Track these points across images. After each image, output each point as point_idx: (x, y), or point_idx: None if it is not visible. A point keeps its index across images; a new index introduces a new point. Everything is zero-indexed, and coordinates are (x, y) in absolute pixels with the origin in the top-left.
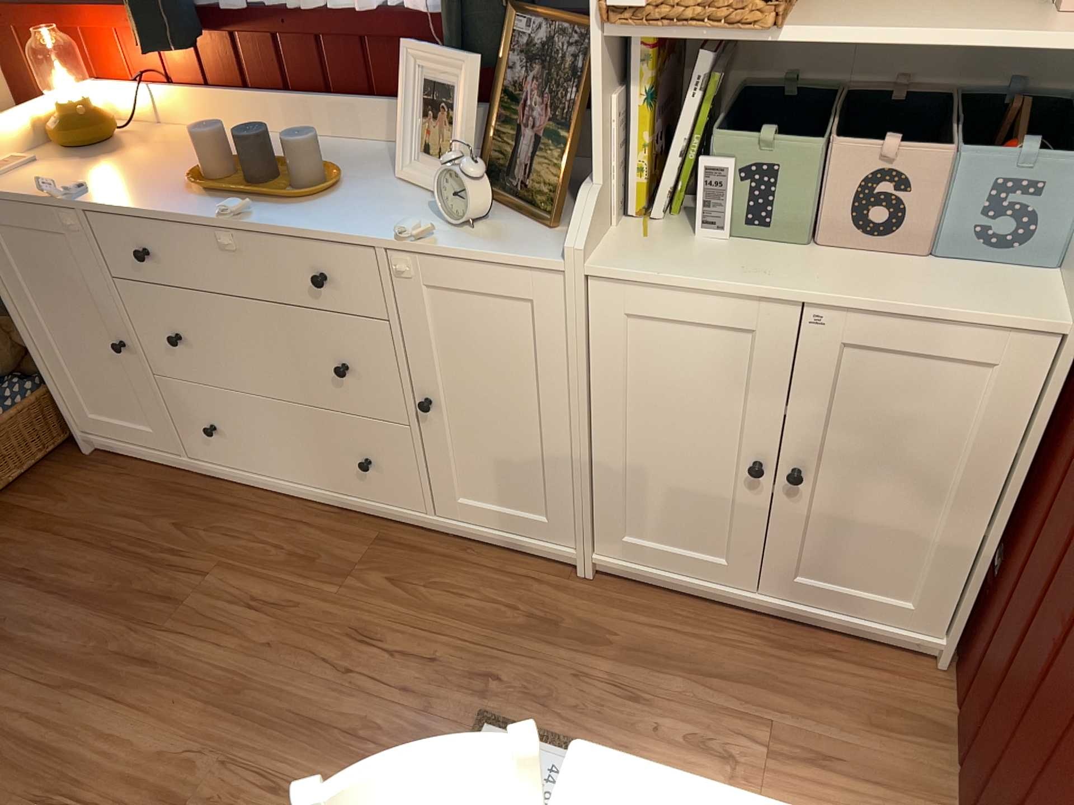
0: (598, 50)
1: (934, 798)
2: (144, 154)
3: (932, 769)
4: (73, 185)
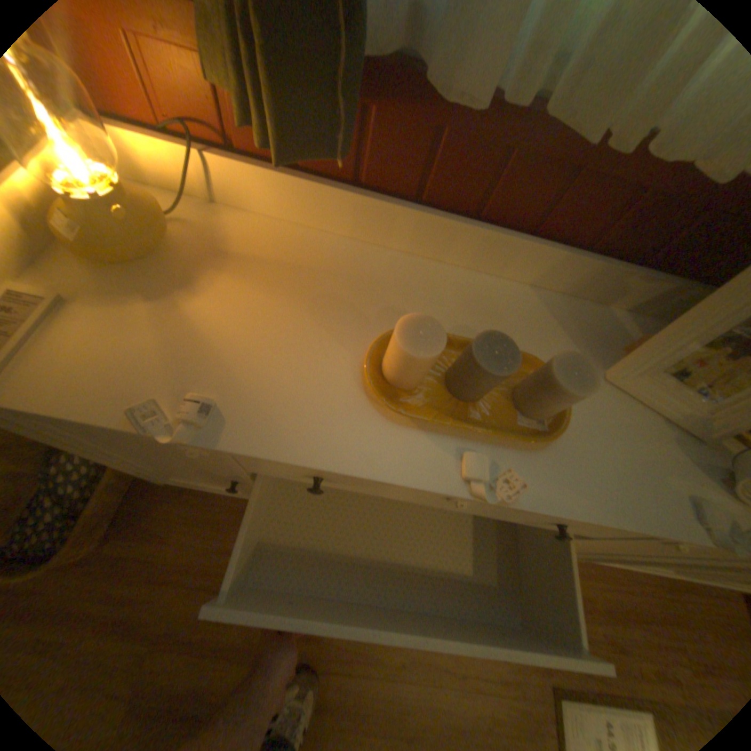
0: None
1: None
2: (239, 287)
3: None
4: (193, 406)
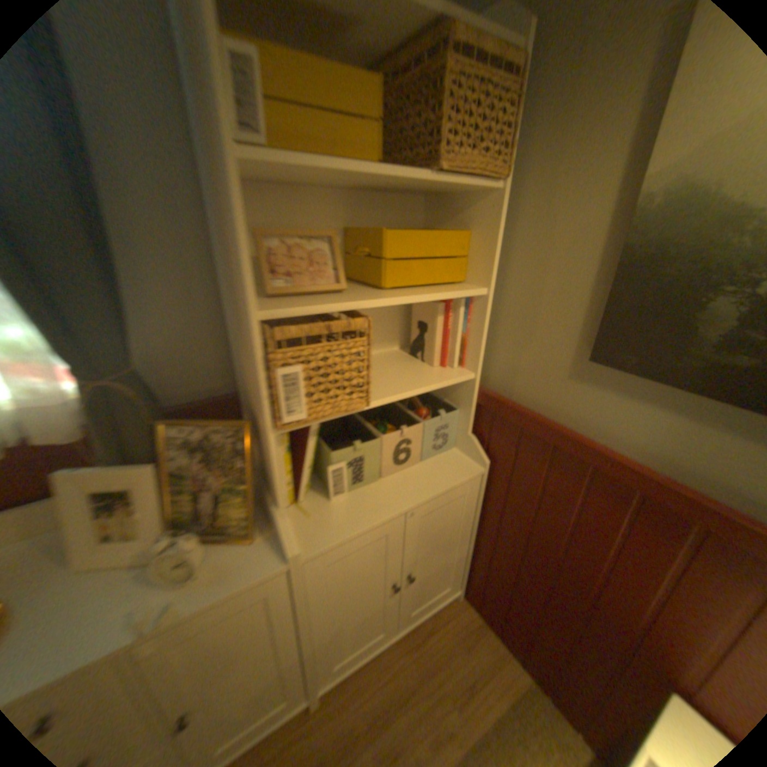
0: (268, 445)
1: (506, 665)
2: None
3: (495, 653)
4: None
